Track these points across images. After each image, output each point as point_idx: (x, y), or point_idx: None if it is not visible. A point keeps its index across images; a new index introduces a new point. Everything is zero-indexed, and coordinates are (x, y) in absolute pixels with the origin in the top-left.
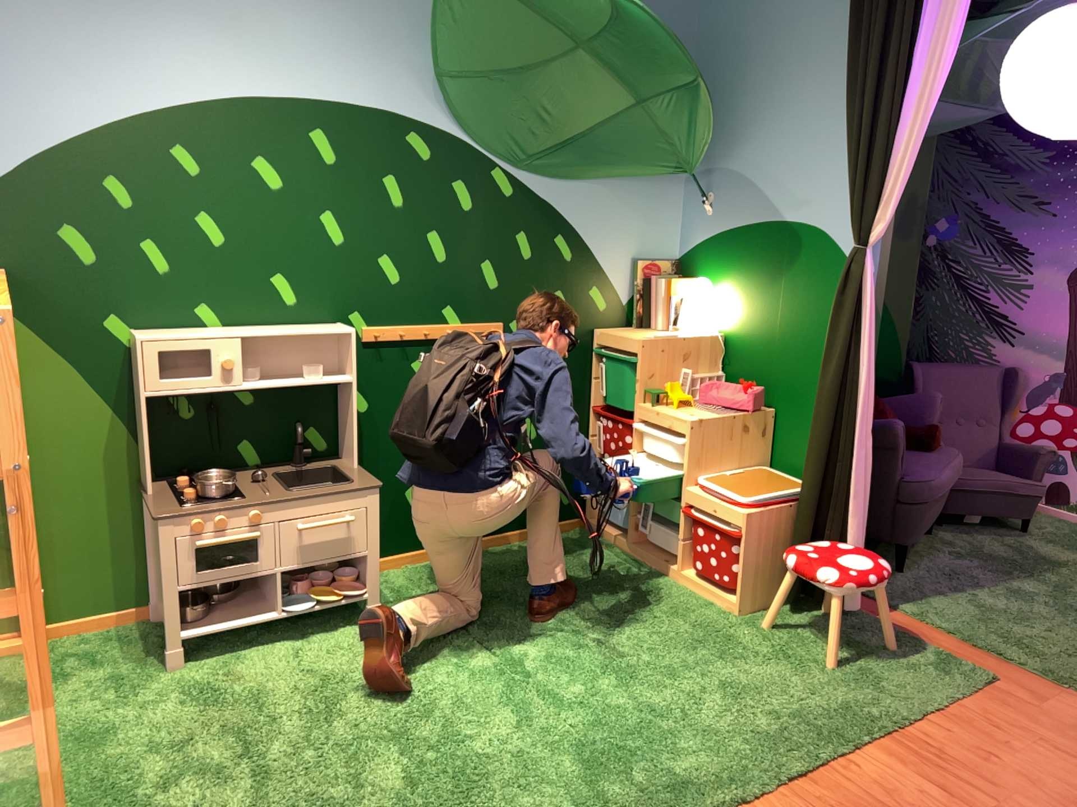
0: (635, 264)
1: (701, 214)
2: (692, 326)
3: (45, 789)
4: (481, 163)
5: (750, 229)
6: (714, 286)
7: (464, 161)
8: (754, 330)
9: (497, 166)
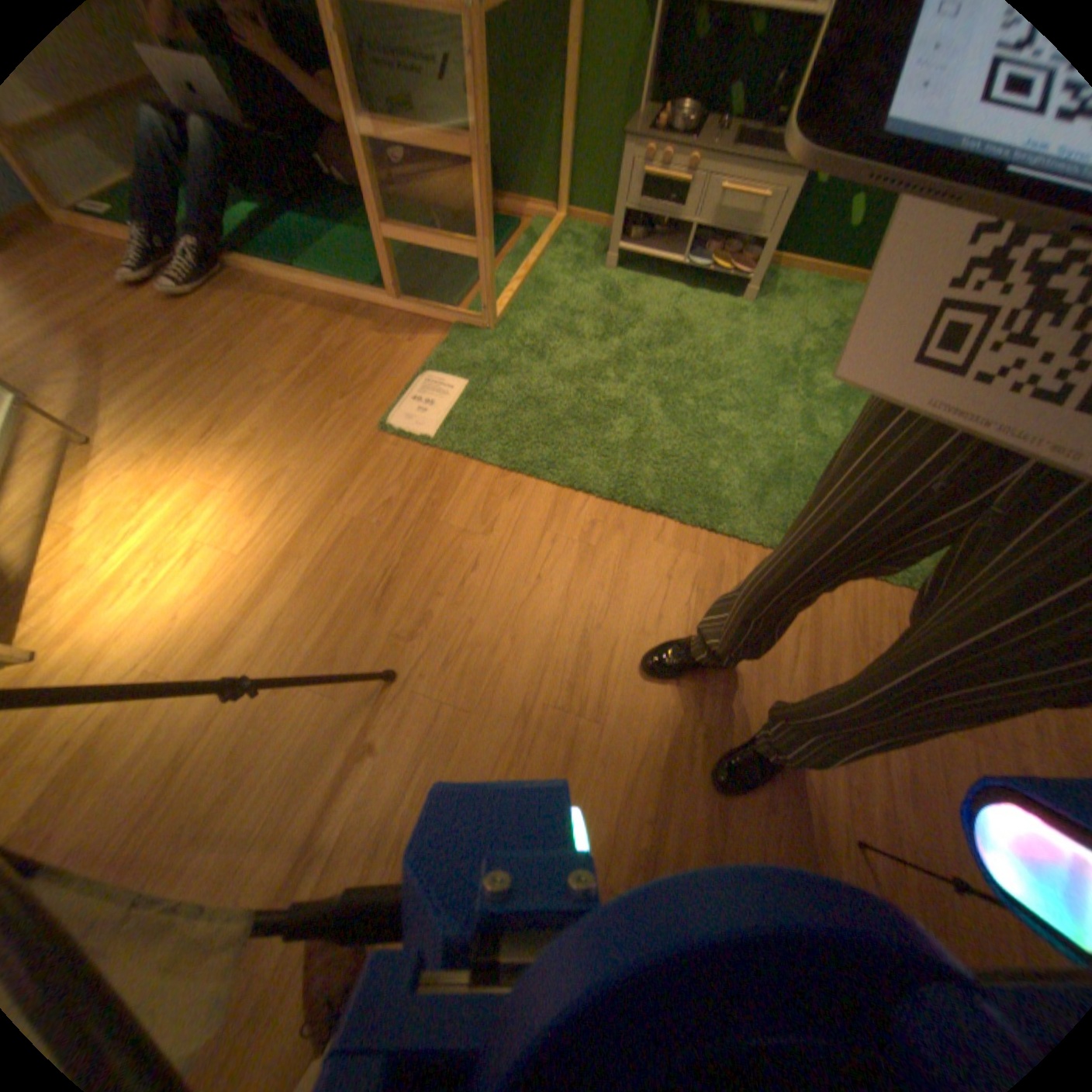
0: None
1: None
2: None
3: (494, 299)
4: None
5: None
6: None
7: None
8: None
9: None
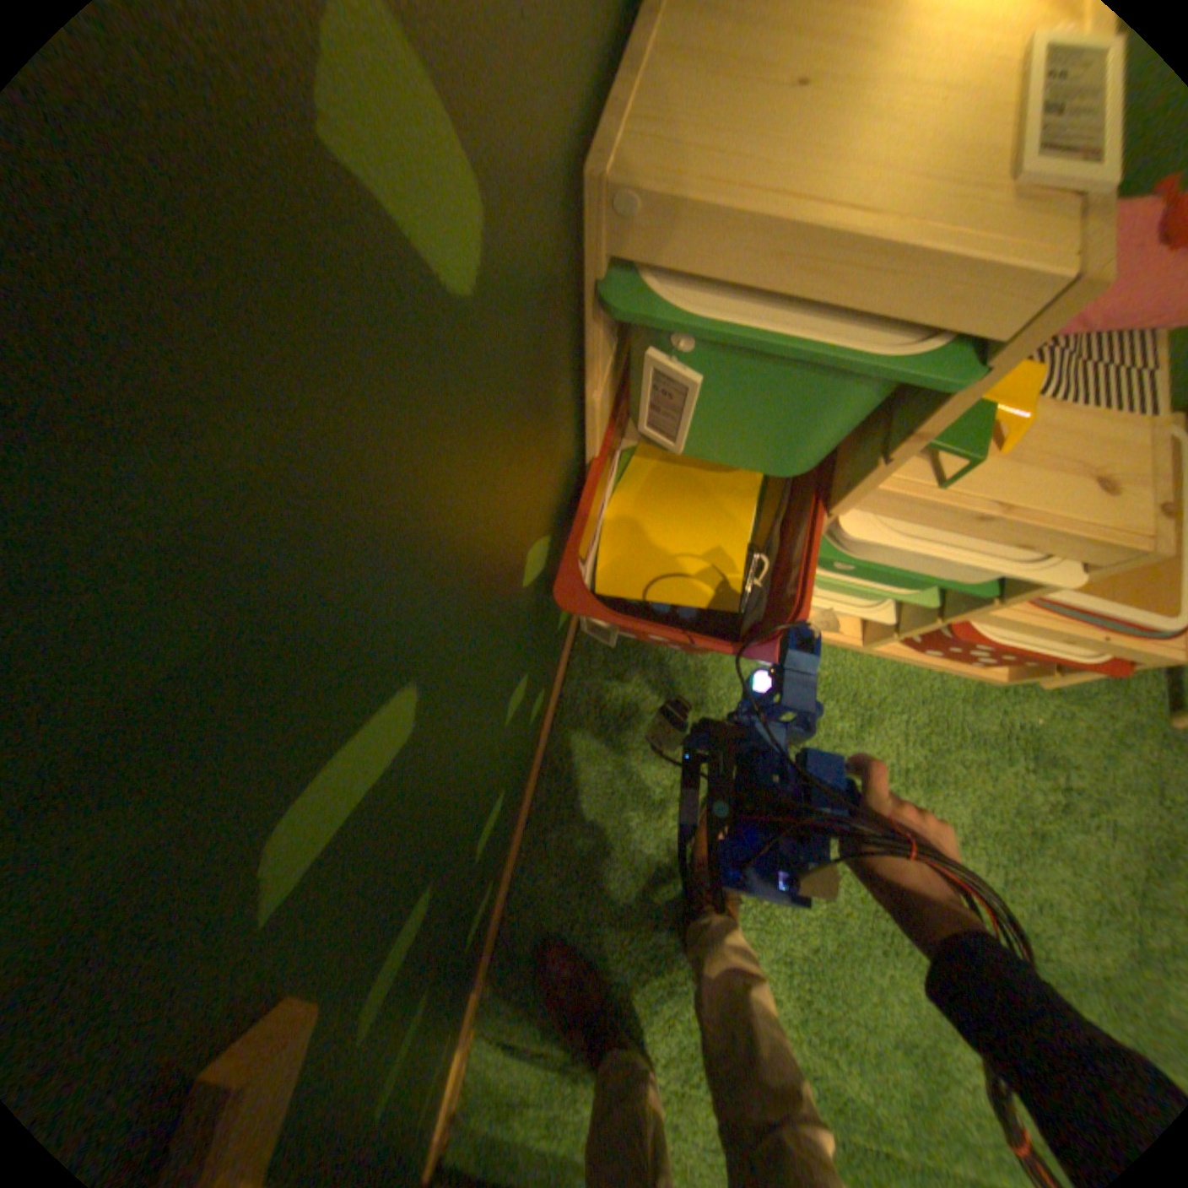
0: None
1: None
2: None
3: None
4: None
5: None
6: None
7: None
8: None
9: None
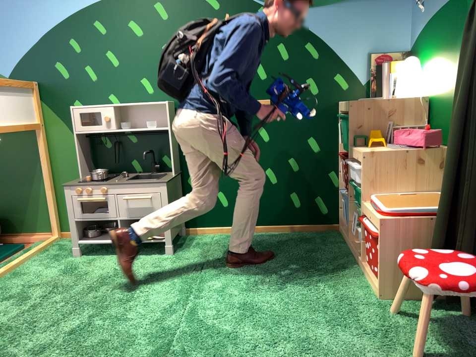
0: (371, 55)
1: (420, 9)
2: (403, 91)
3: None
4: (249, 2)
5: (444, 5)
6: (426, 61)
7: (238, 3)
8: (446, 85)
9: (260, 3)
